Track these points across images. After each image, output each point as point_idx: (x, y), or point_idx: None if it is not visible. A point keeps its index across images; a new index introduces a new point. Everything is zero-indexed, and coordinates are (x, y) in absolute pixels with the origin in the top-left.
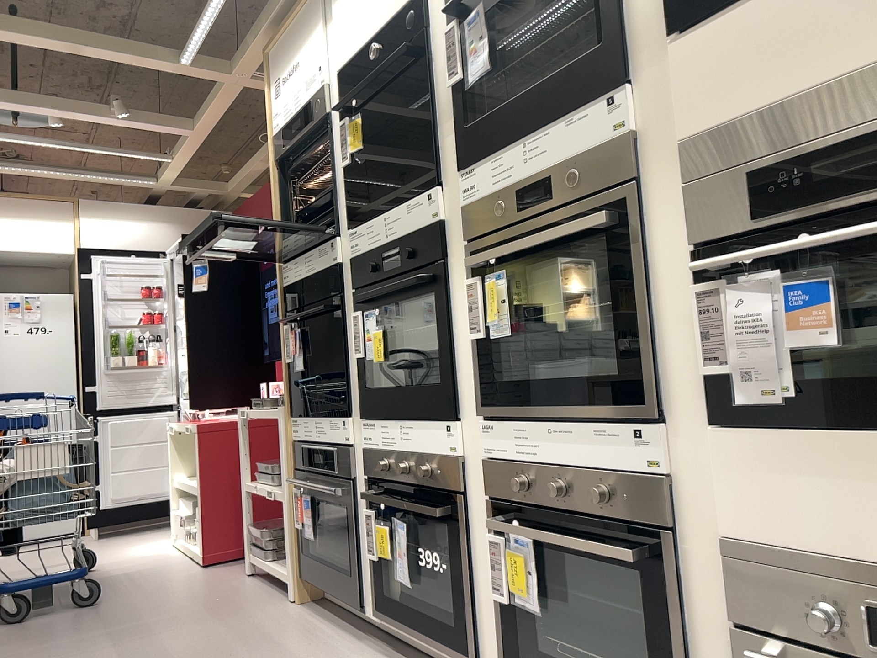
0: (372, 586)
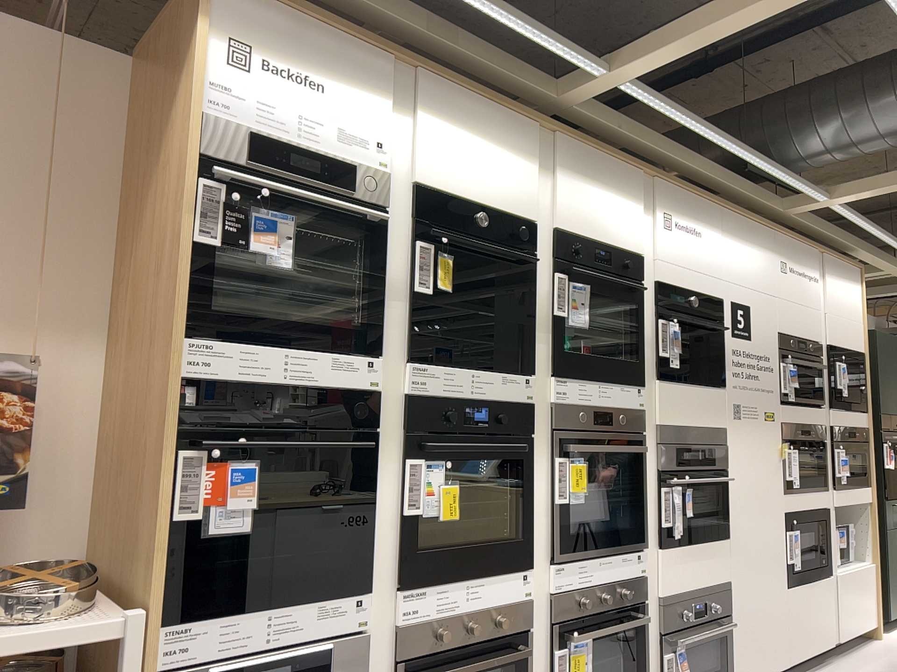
0: None
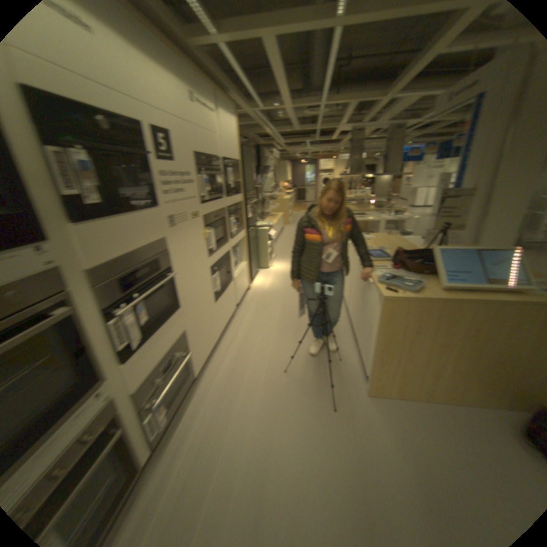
0: None
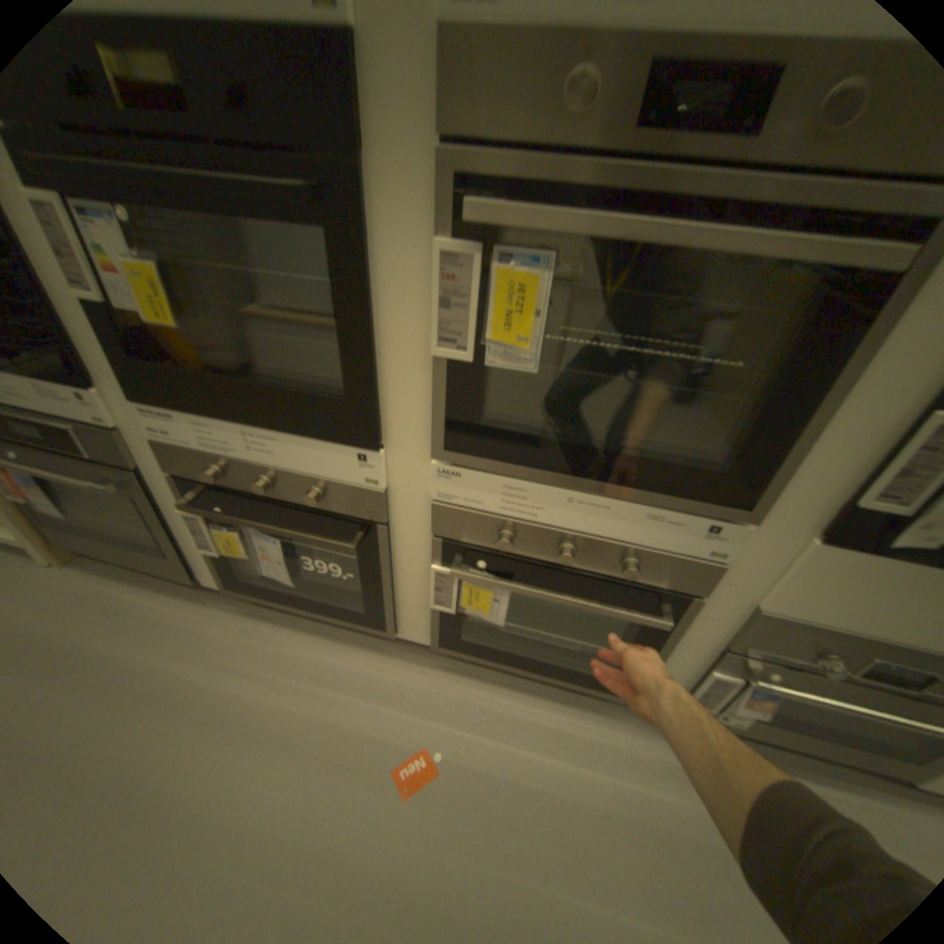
0: (210, 568)
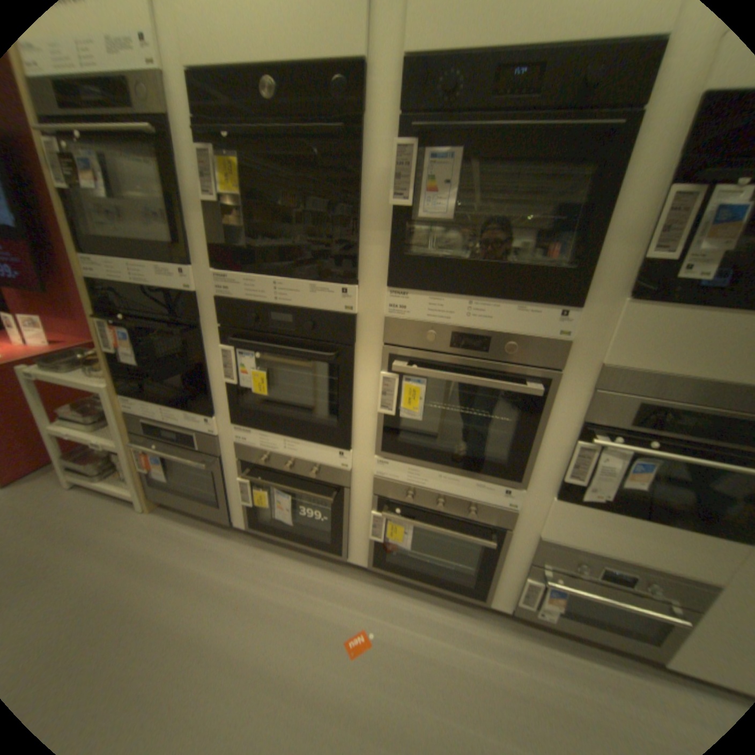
0: (241, 515)
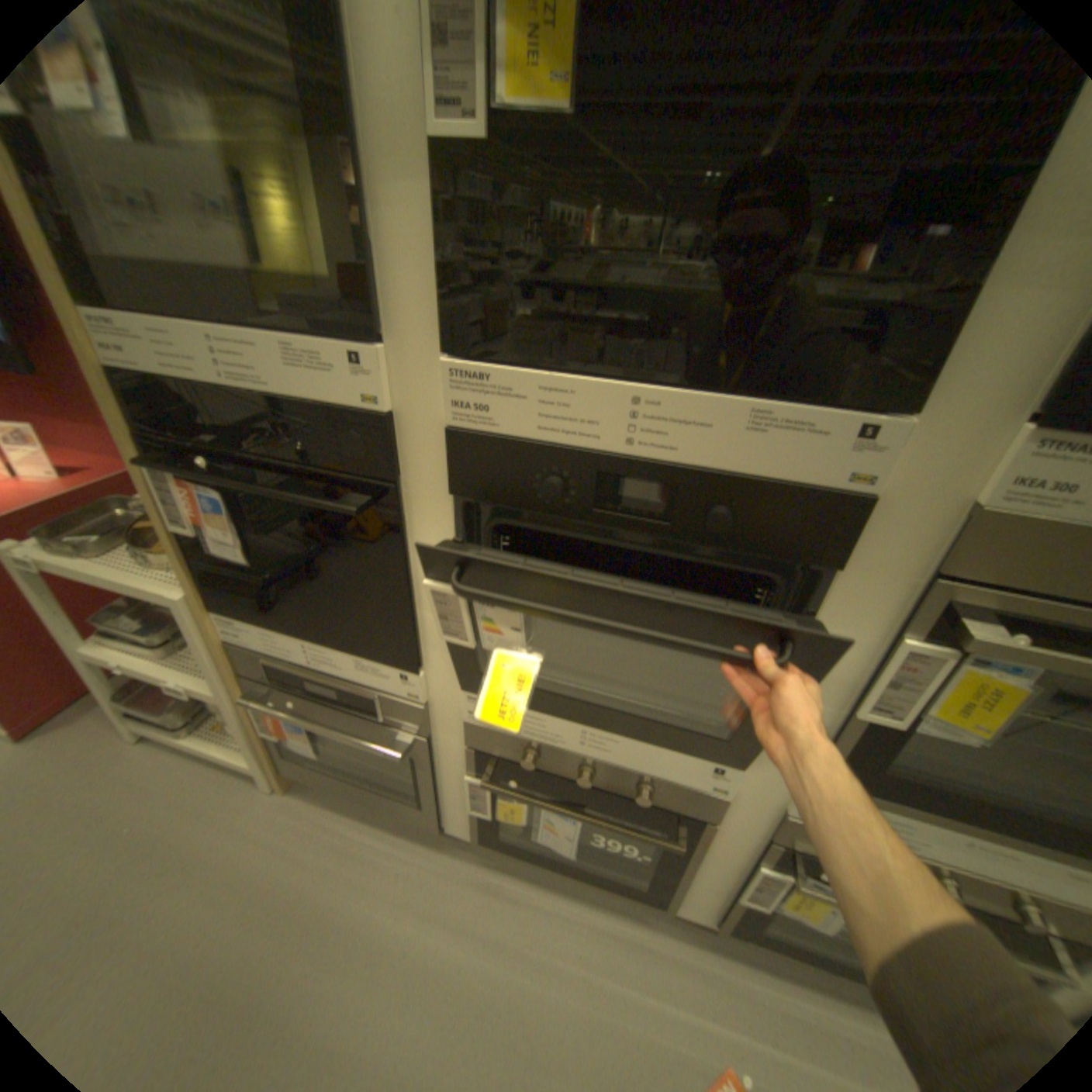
0: (464, 820)
